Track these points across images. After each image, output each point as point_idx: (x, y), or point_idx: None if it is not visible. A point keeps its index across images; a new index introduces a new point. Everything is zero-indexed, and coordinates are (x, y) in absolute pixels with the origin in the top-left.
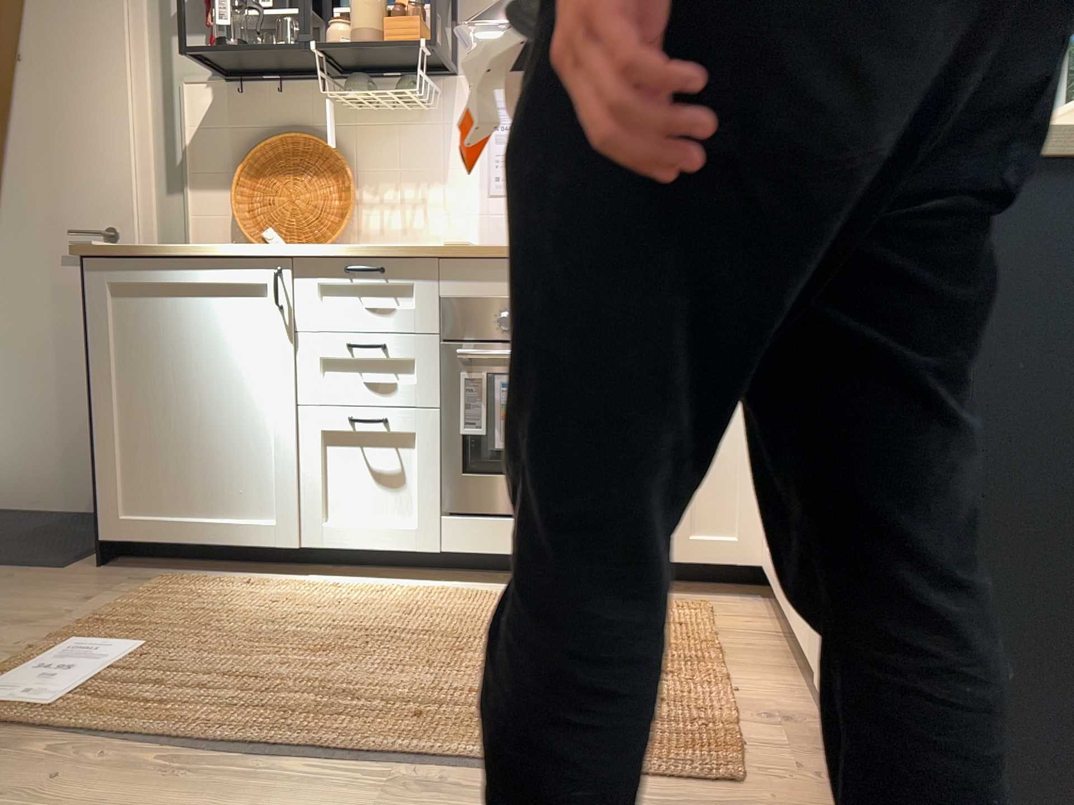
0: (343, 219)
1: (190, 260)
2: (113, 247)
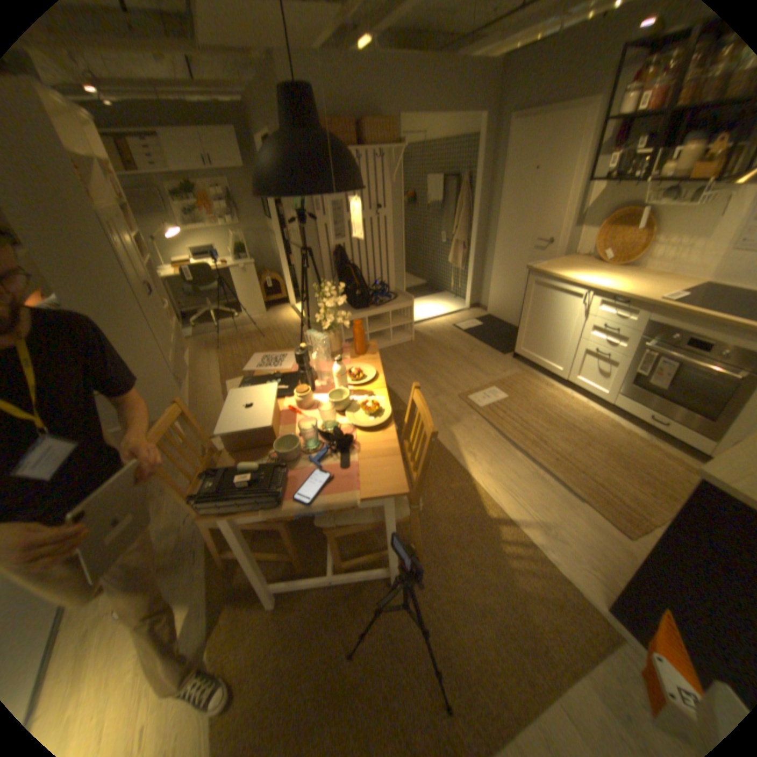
0: (644, 249)
1: (560, 279)
2: (539, 267)
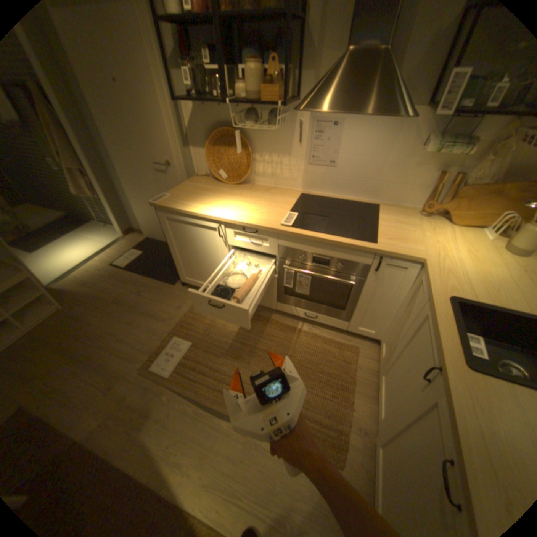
0: (248, 168)
1: (188, 215)
2: (162, 202)
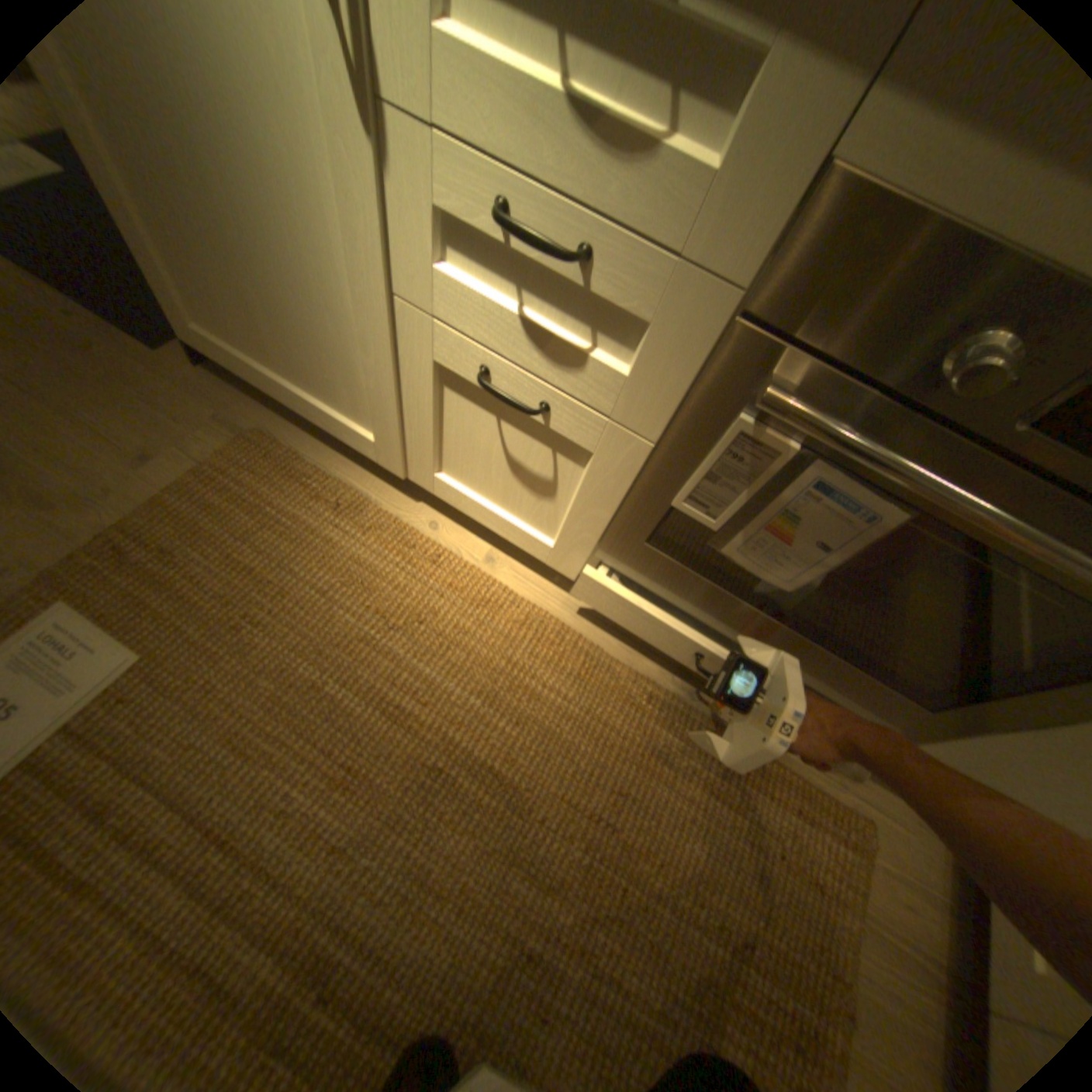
0: None
1: None
2: None
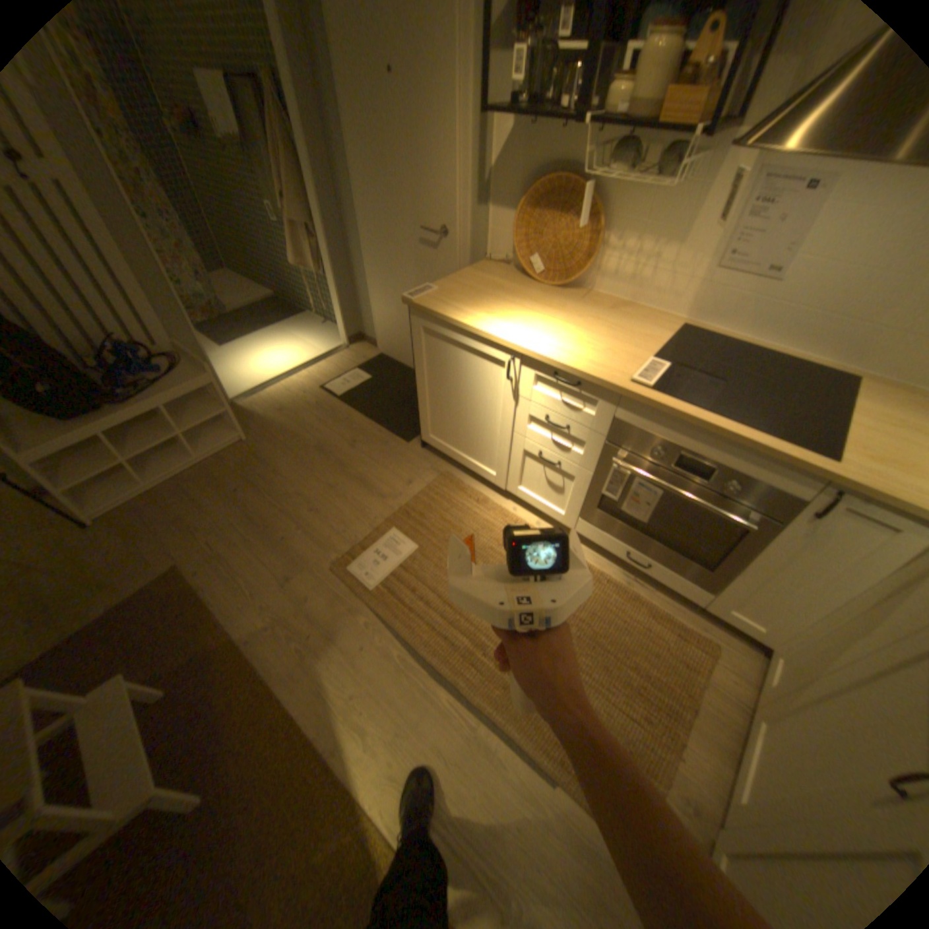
0: (589, 259)
1: (463, 329)
2: (425, 300)
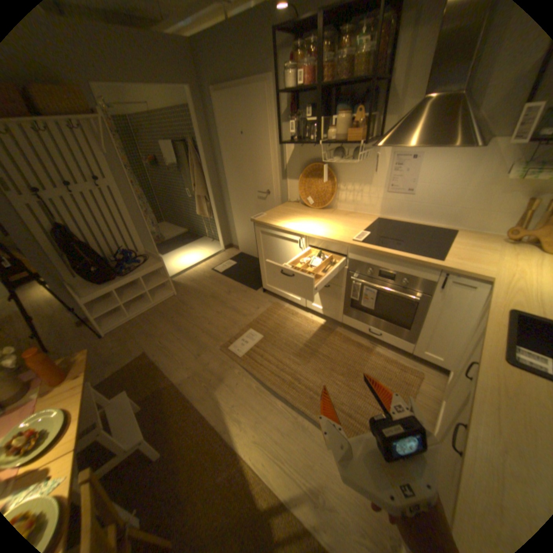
0: (332, 195)
1: (278, 229)
2: (260, 219)
